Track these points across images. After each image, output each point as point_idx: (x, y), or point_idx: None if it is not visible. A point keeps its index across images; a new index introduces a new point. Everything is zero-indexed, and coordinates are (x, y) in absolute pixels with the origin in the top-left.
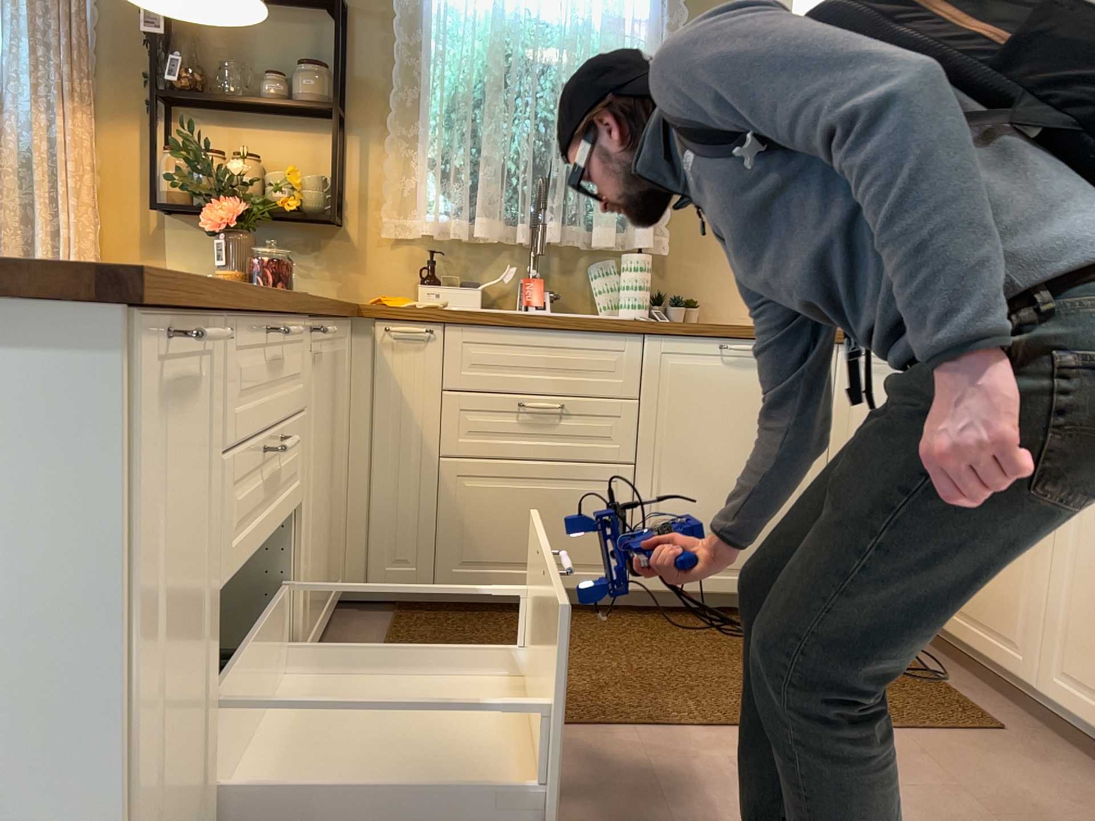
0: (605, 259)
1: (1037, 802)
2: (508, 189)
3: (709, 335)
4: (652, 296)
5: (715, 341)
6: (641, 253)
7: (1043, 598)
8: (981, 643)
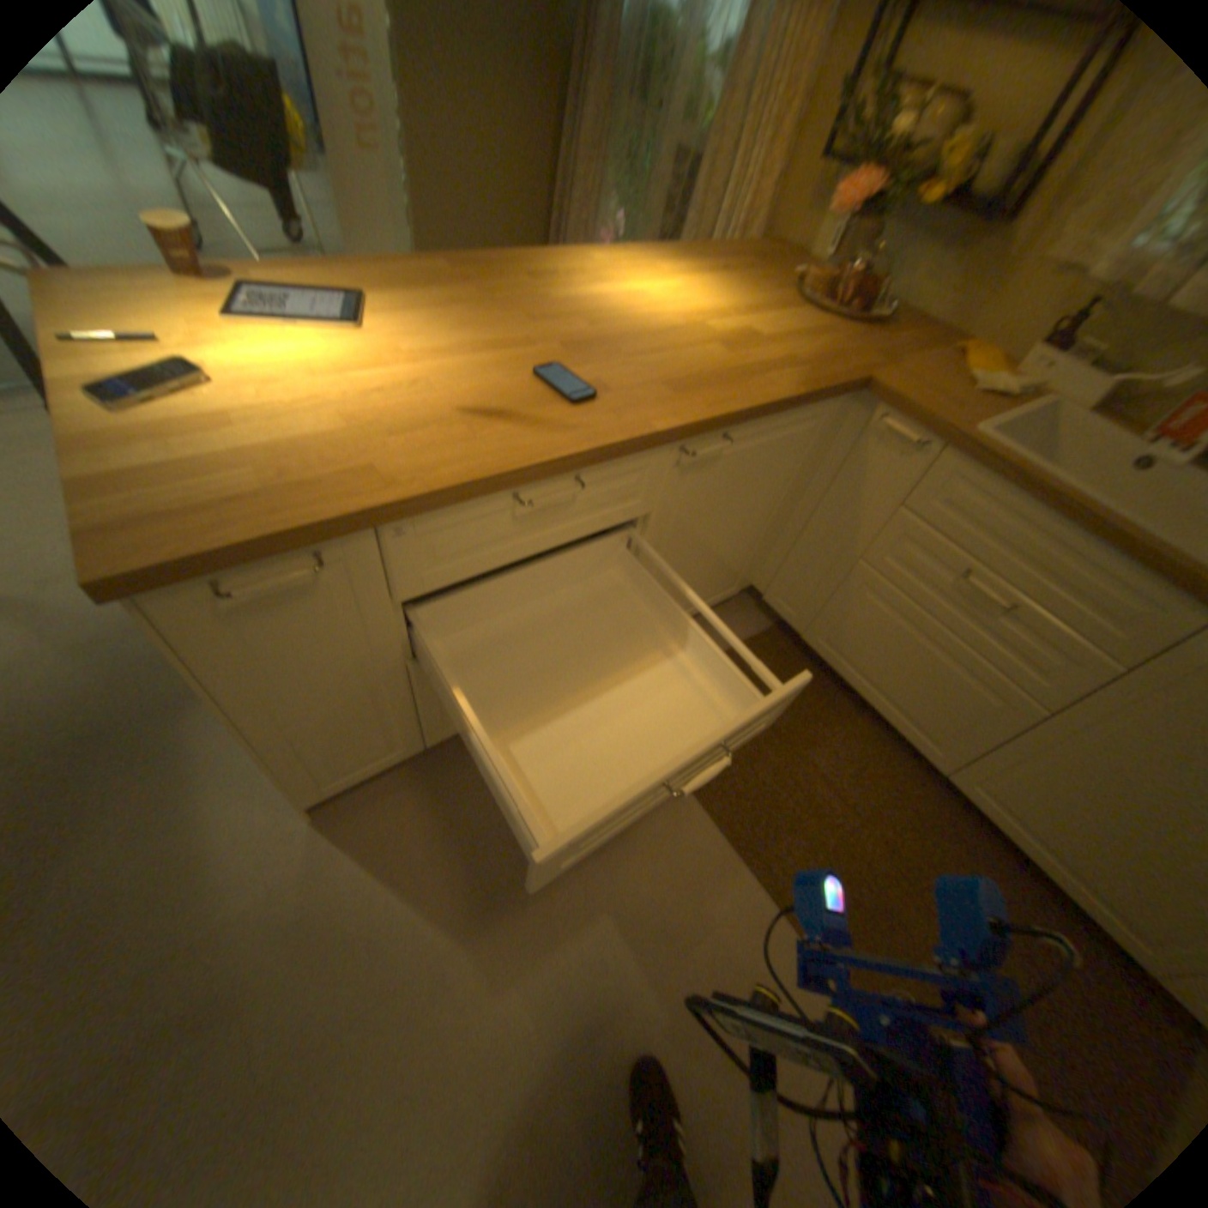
0: None
1: None
2: None
3: None
4: None
5: None
6: None
7: None
8: None
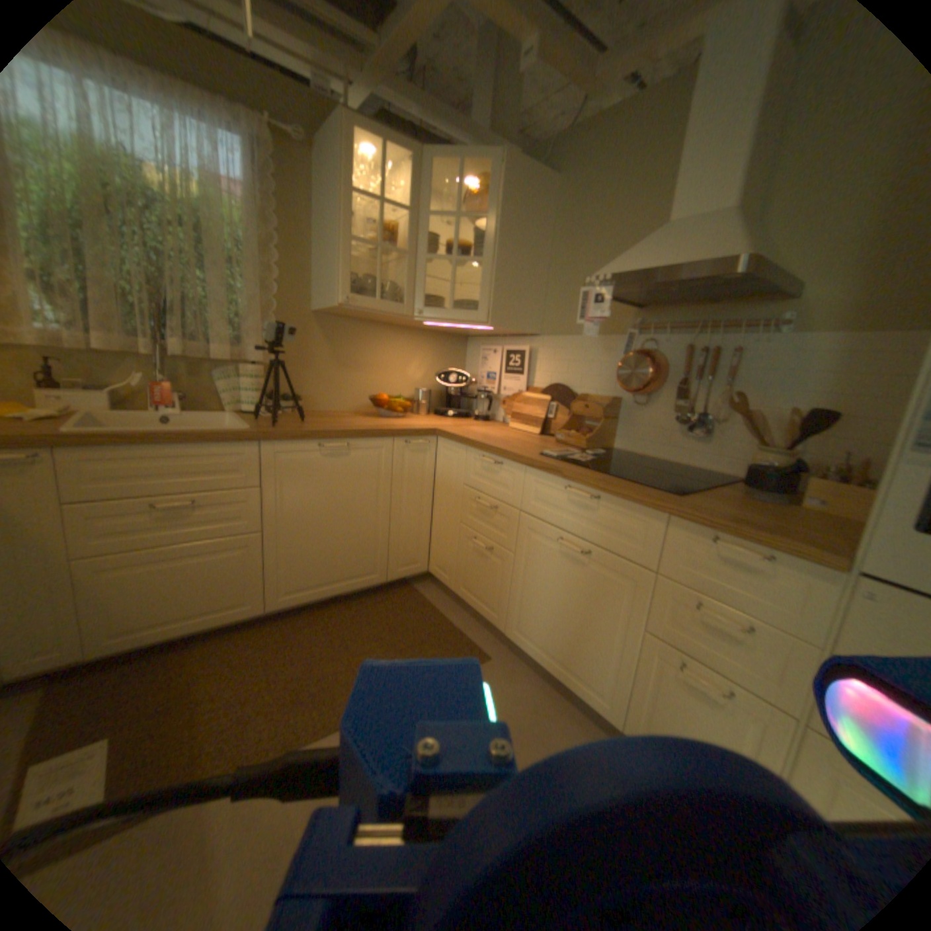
0: (223, 368)
1: (513, 716)
2: (120, 308)
3: (307, 439)
4: (263, 394)
5: (311, 442)
6: (251, 363)
7: (506, 587)
8: (473, 604)
